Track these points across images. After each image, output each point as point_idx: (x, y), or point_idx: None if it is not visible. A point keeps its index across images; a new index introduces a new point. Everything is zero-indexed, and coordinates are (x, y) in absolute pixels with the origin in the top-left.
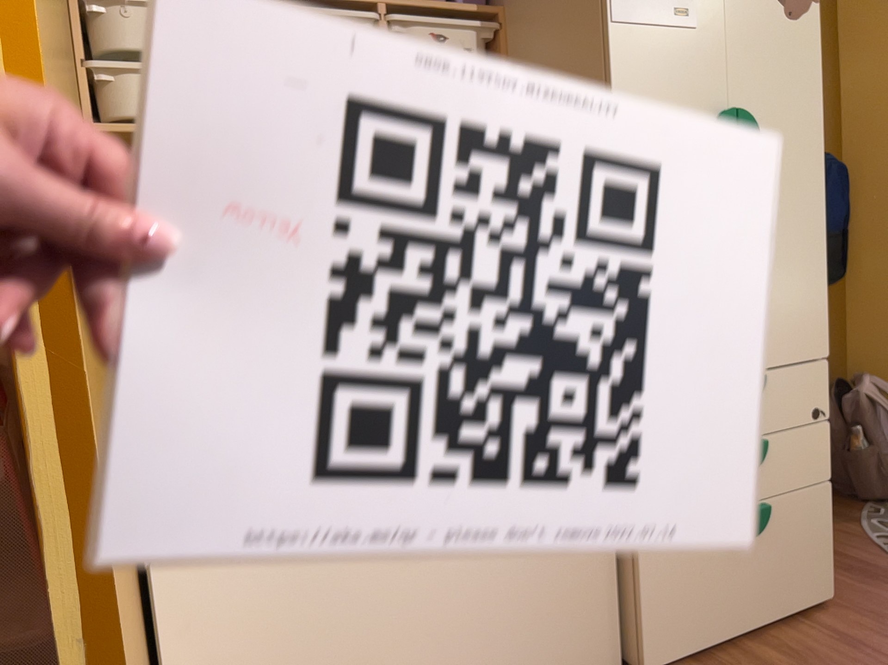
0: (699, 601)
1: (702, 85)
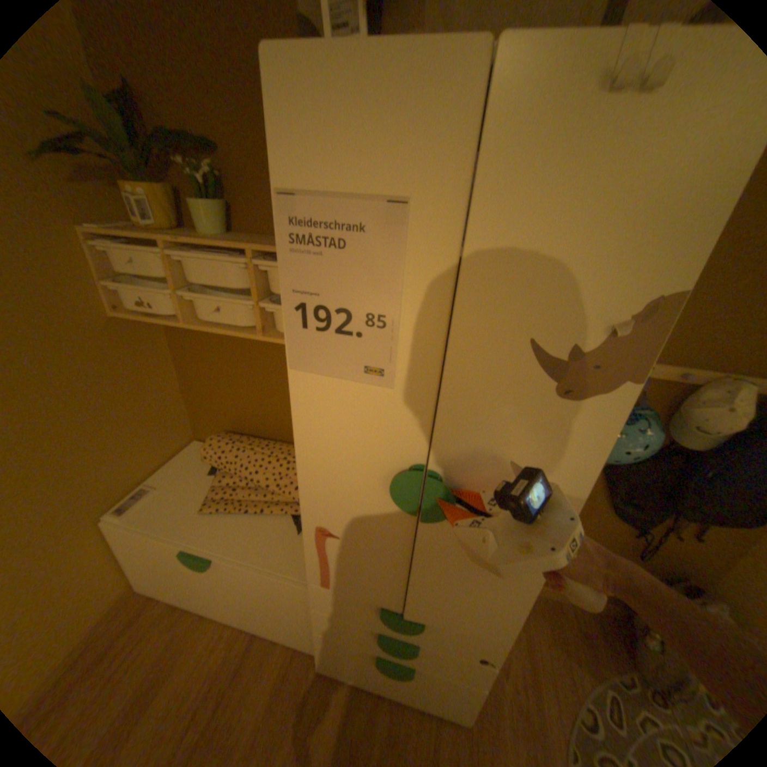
0: (353, 672)
1: (394, 438)
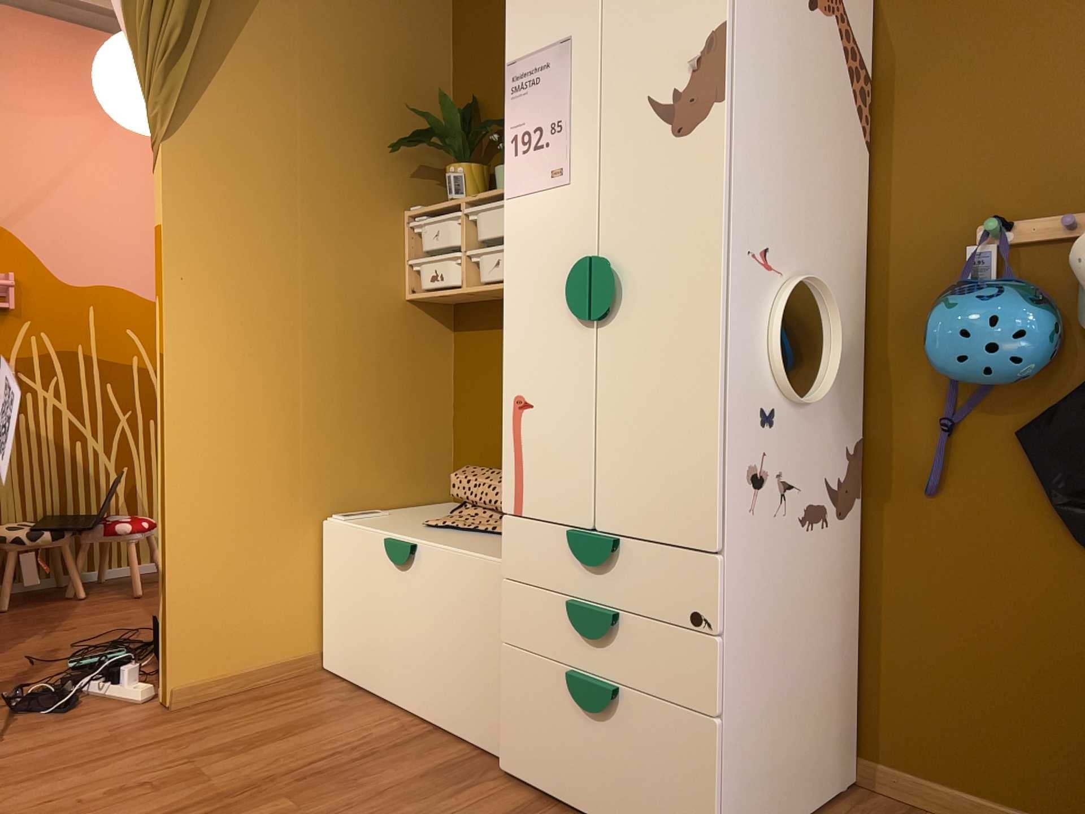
0: (545, 742)
1: (572, 236)
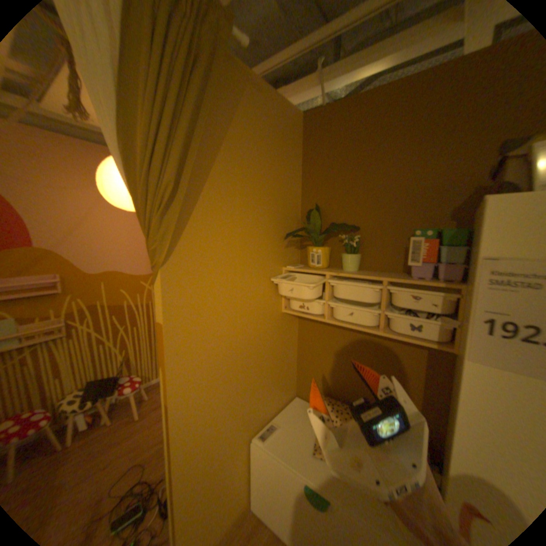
0: None
1: None
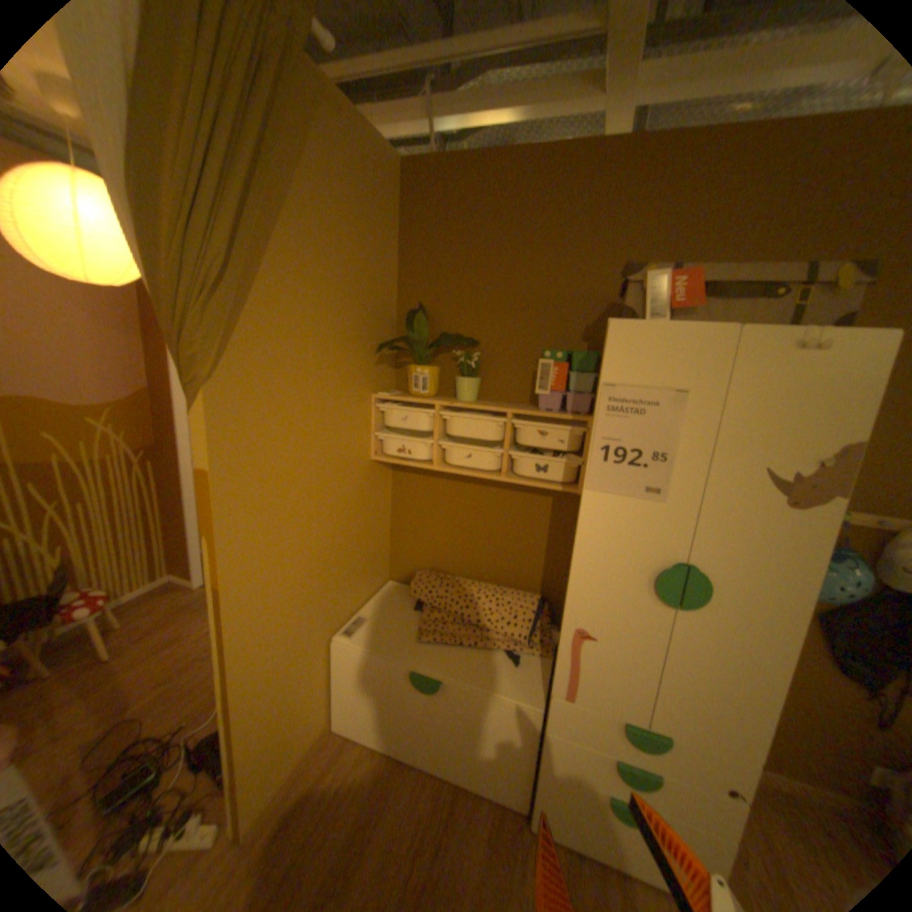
0: (579, 826)
1: (662, 542)
